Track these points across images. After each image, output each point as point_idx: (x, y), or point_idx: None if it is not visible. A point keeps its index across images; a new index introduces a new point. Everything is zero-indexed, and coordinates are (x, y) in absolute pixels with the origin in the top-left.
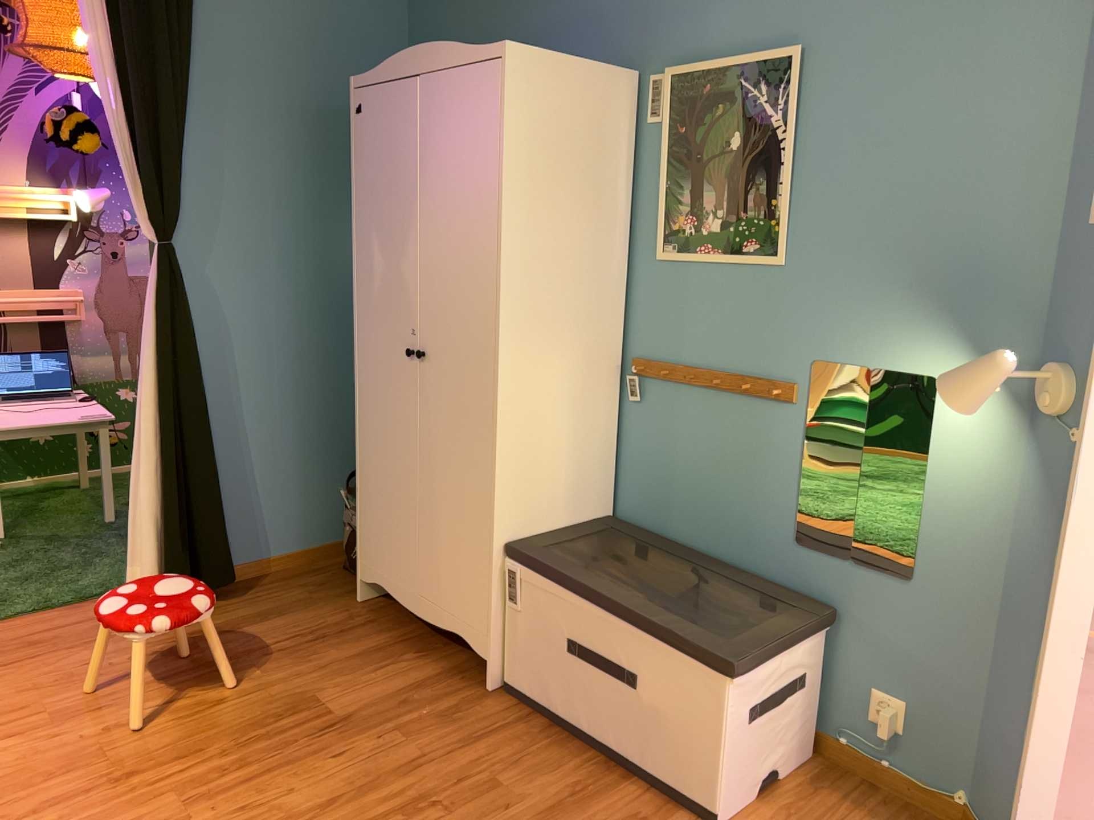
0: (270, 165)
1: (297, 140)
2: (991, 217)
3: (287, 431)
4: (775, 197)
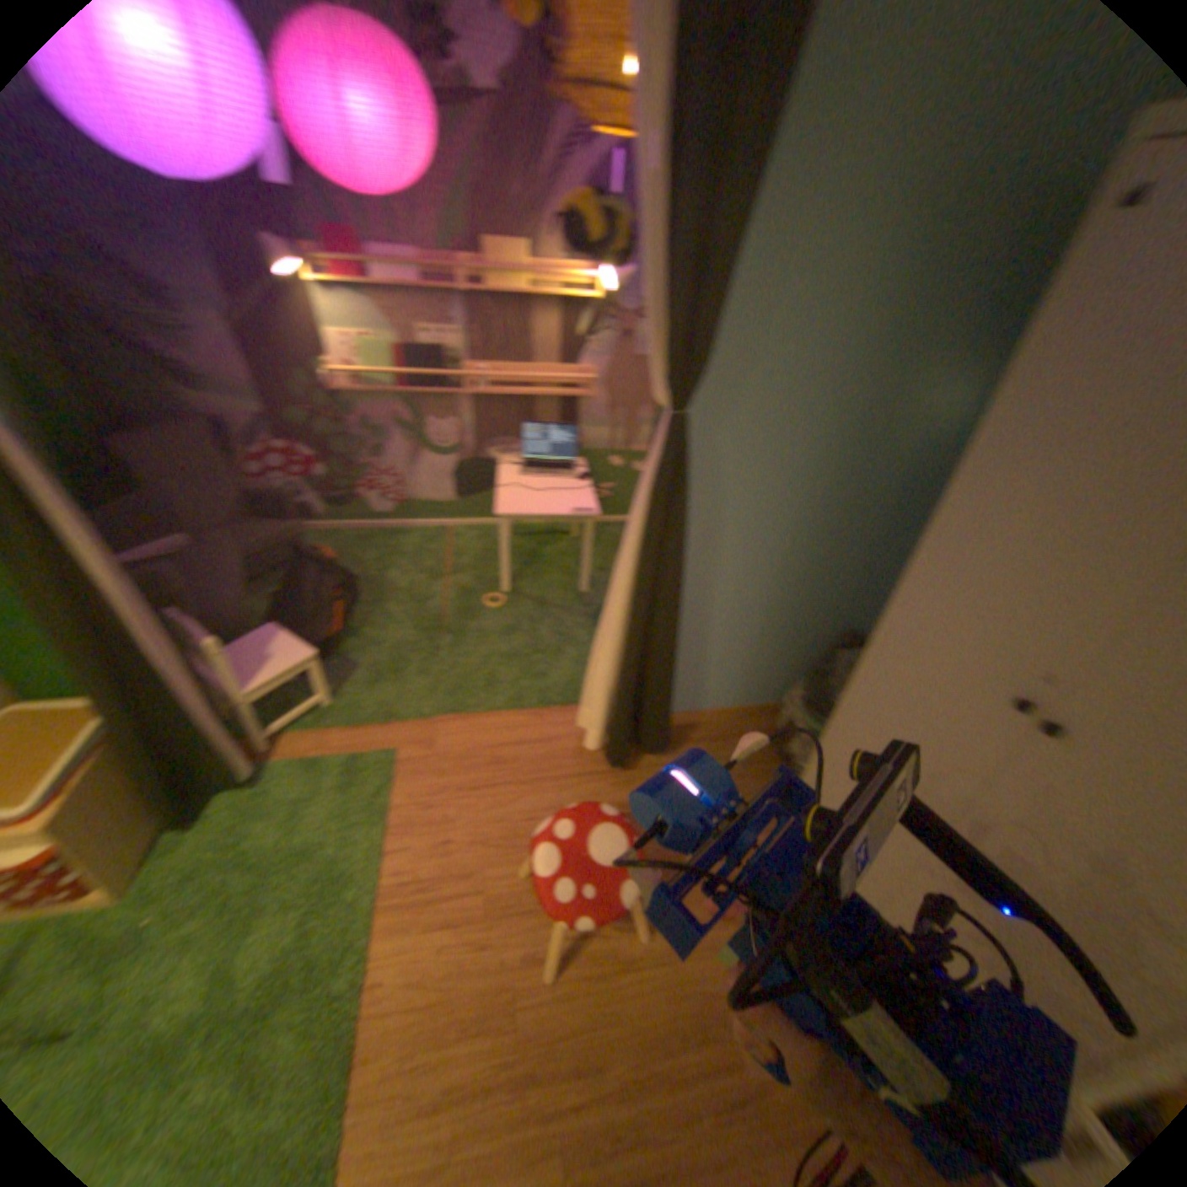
0: (848, 285)
1: (903, 239)
2: None
3: (758, 612)
4: None
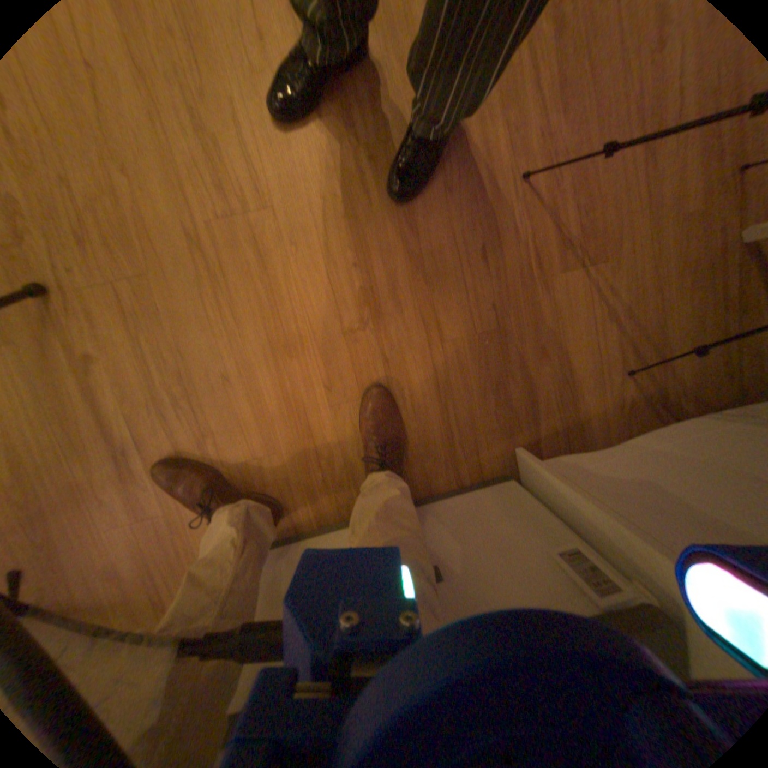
0: None
1: None
2: None
3: None
4: None
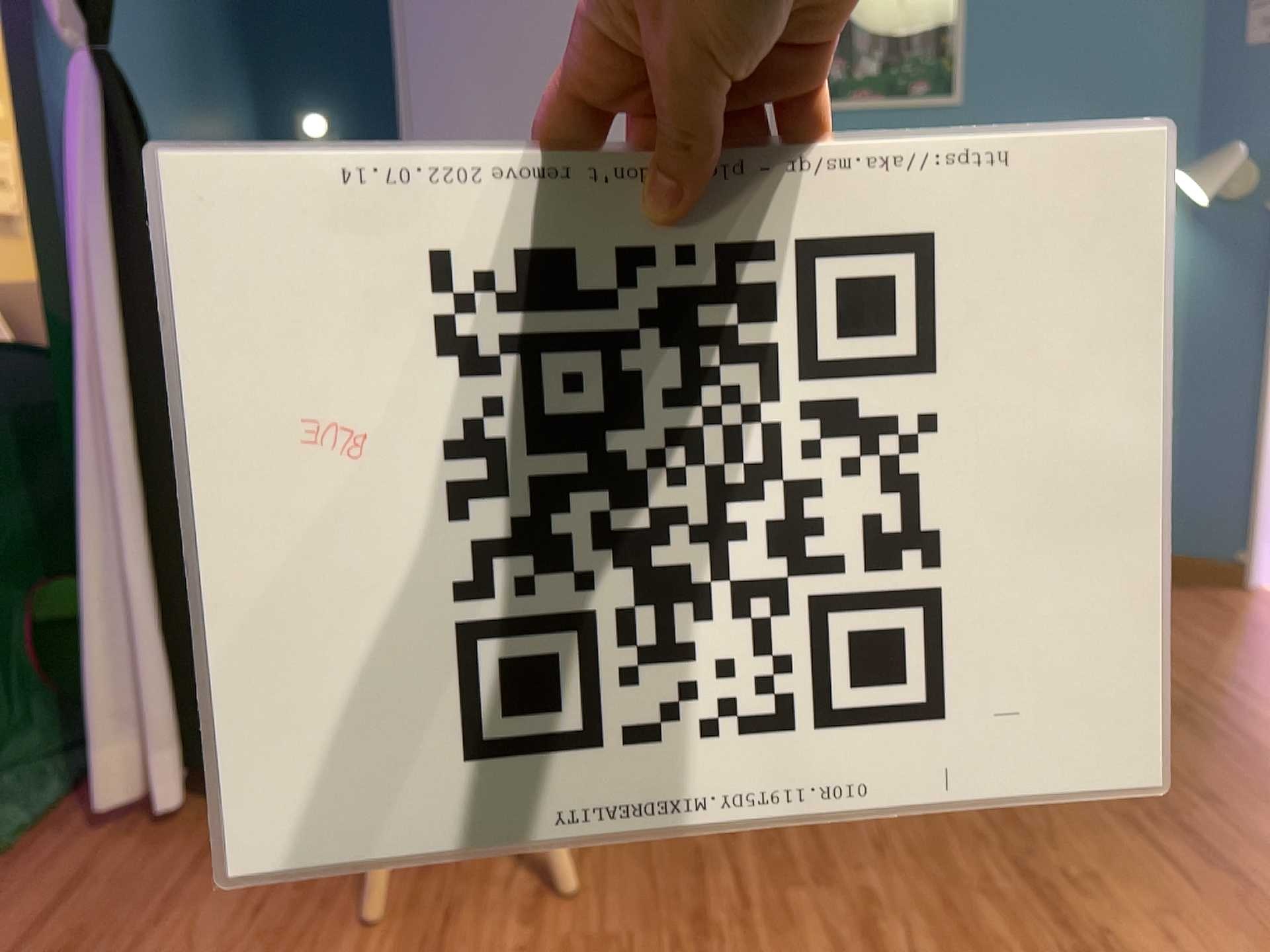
0: None
1: None
2: (1156, 44)
3: None
4: (947, 32)
